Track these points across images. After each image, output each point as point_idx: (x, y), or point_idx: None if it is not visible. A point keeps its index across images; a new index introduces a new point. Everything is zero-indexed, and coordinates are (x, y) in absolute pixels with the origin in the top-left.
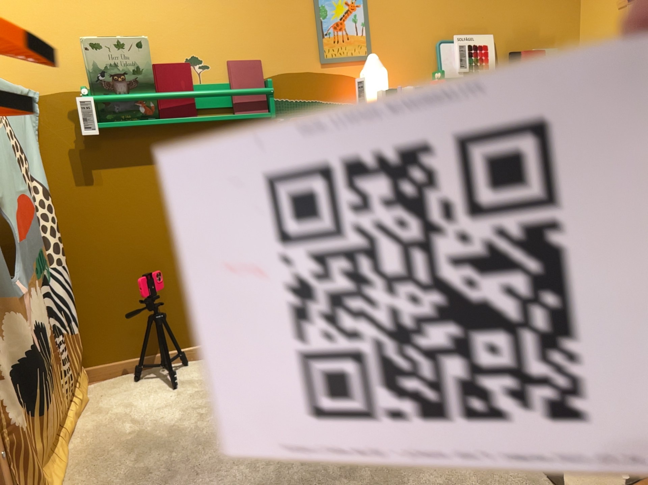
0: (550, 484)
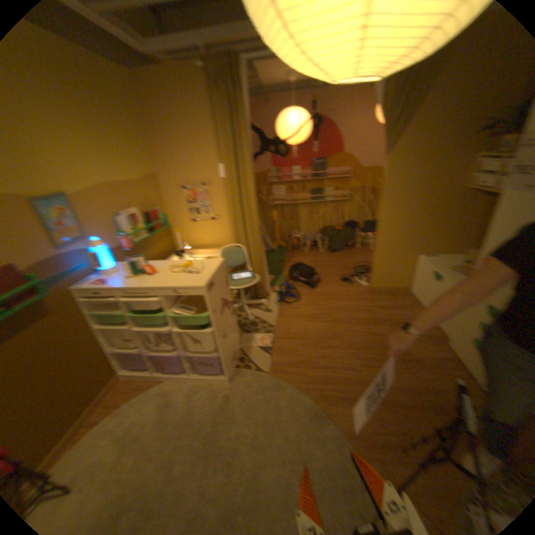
0: (259, 372)
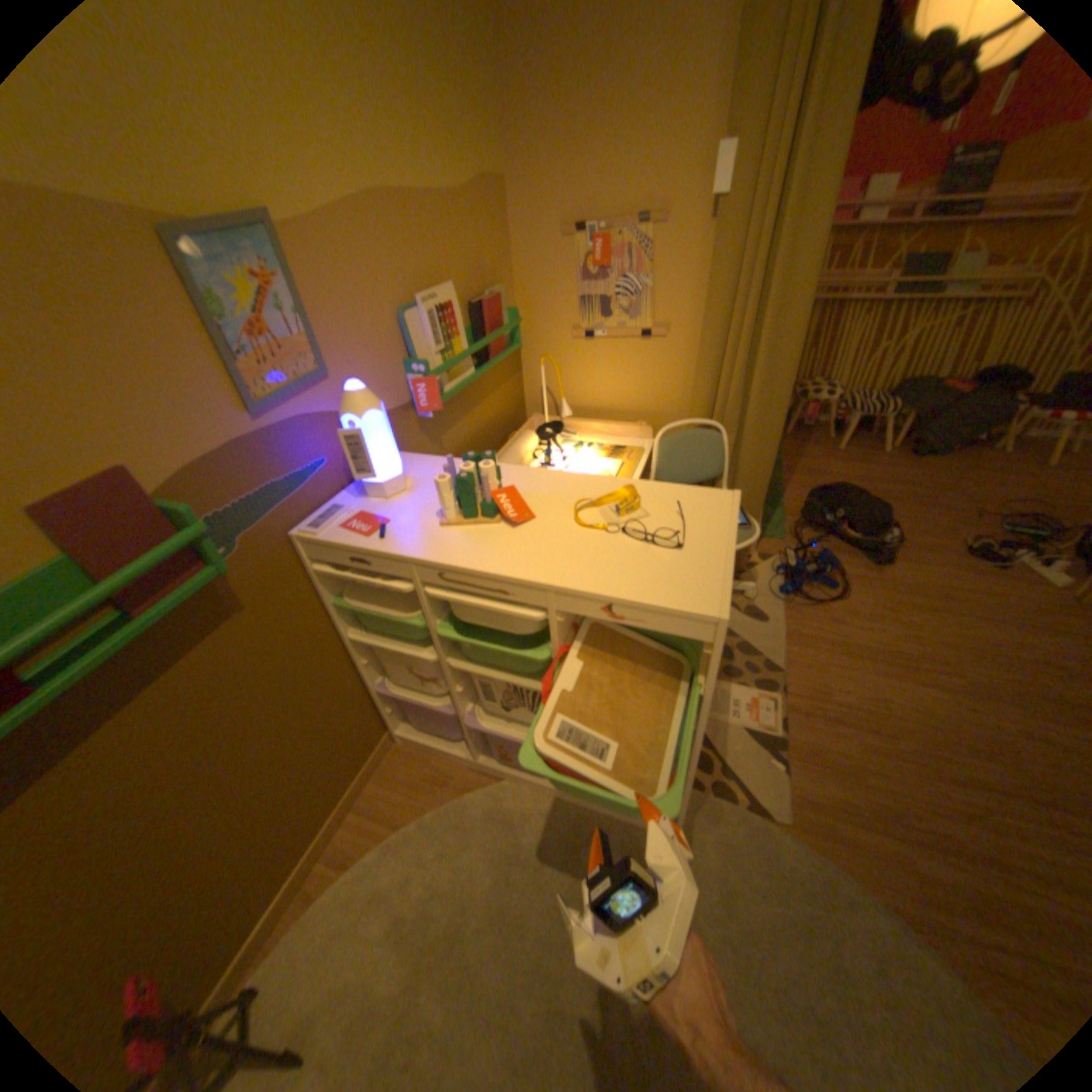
0: (758, 815)
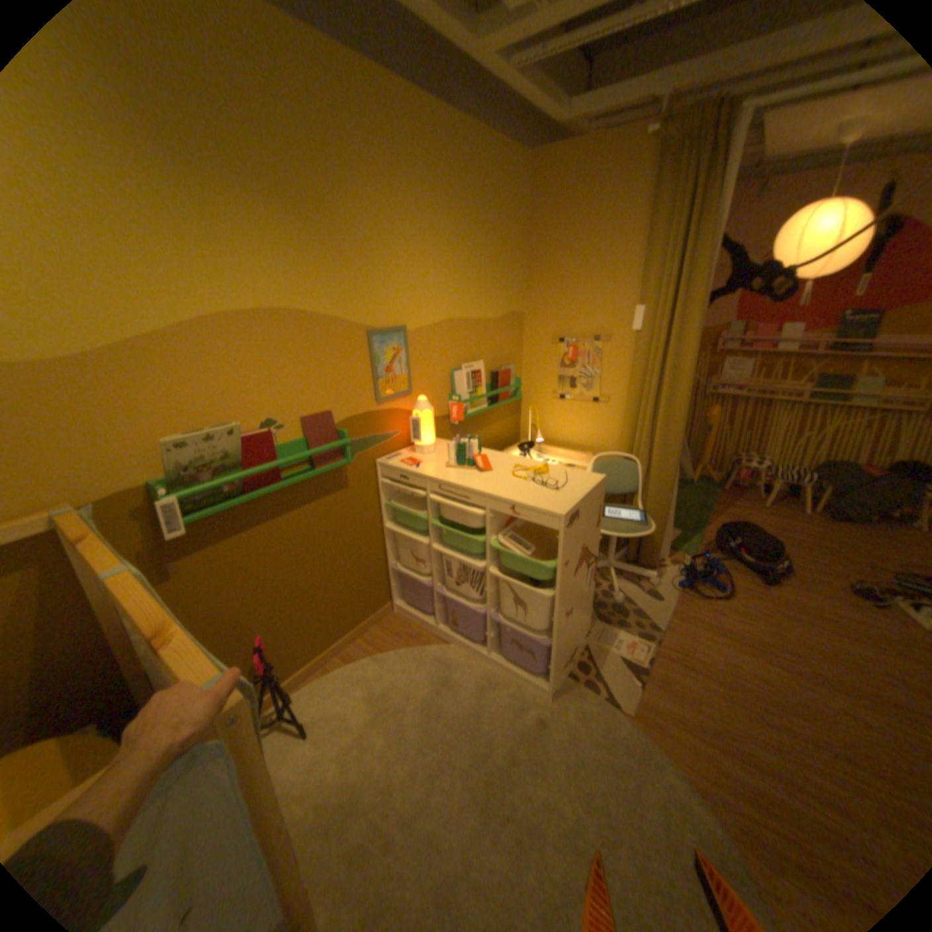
0: (611, 705)
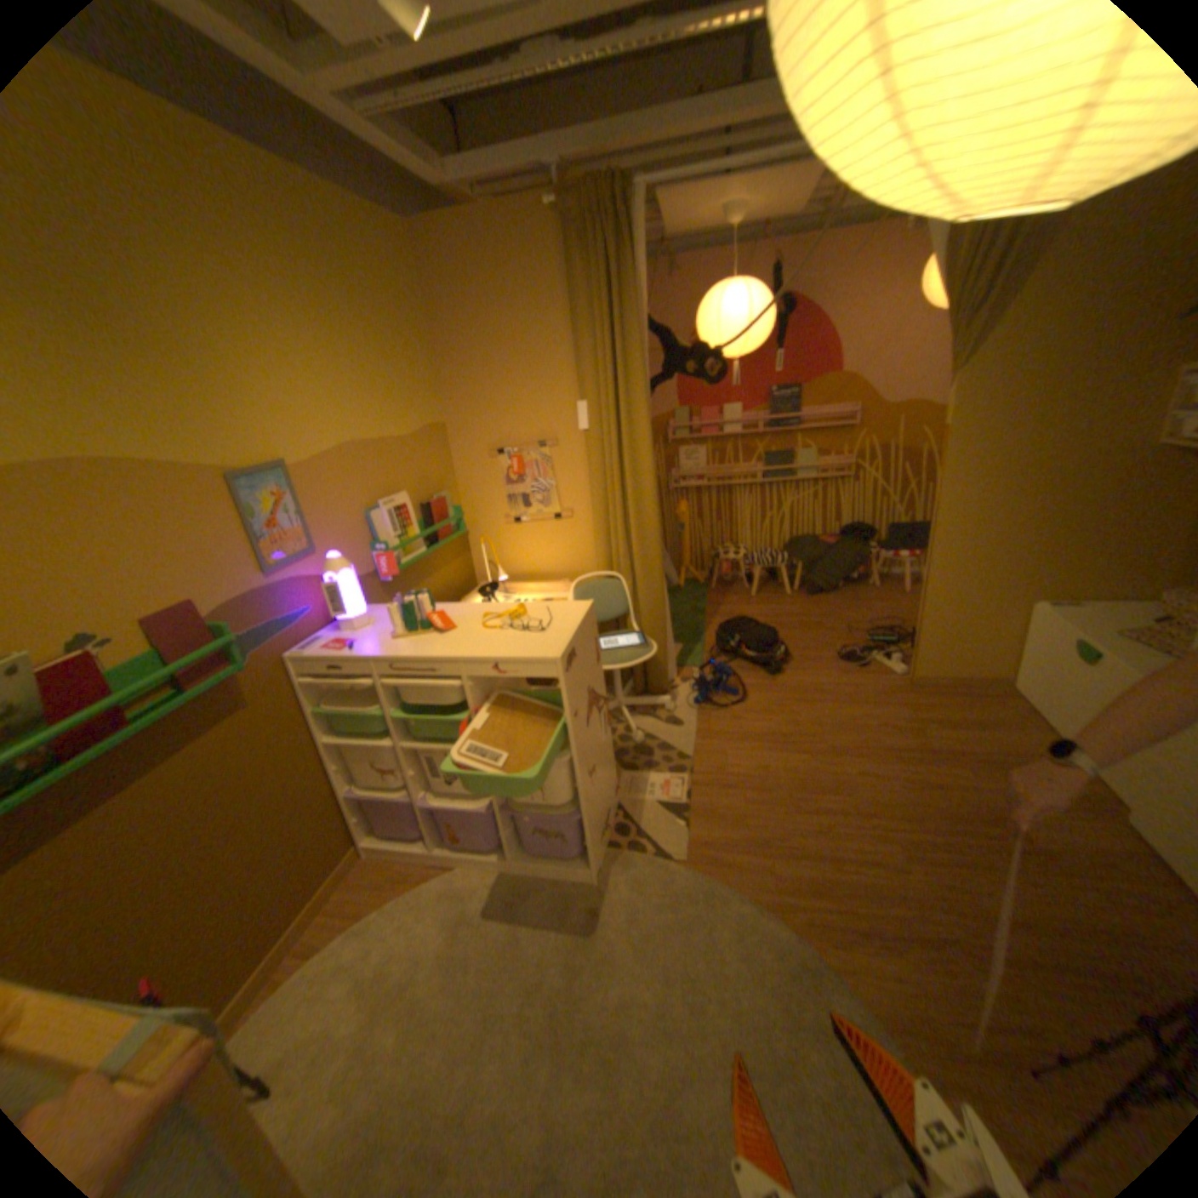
0: (661, 858)
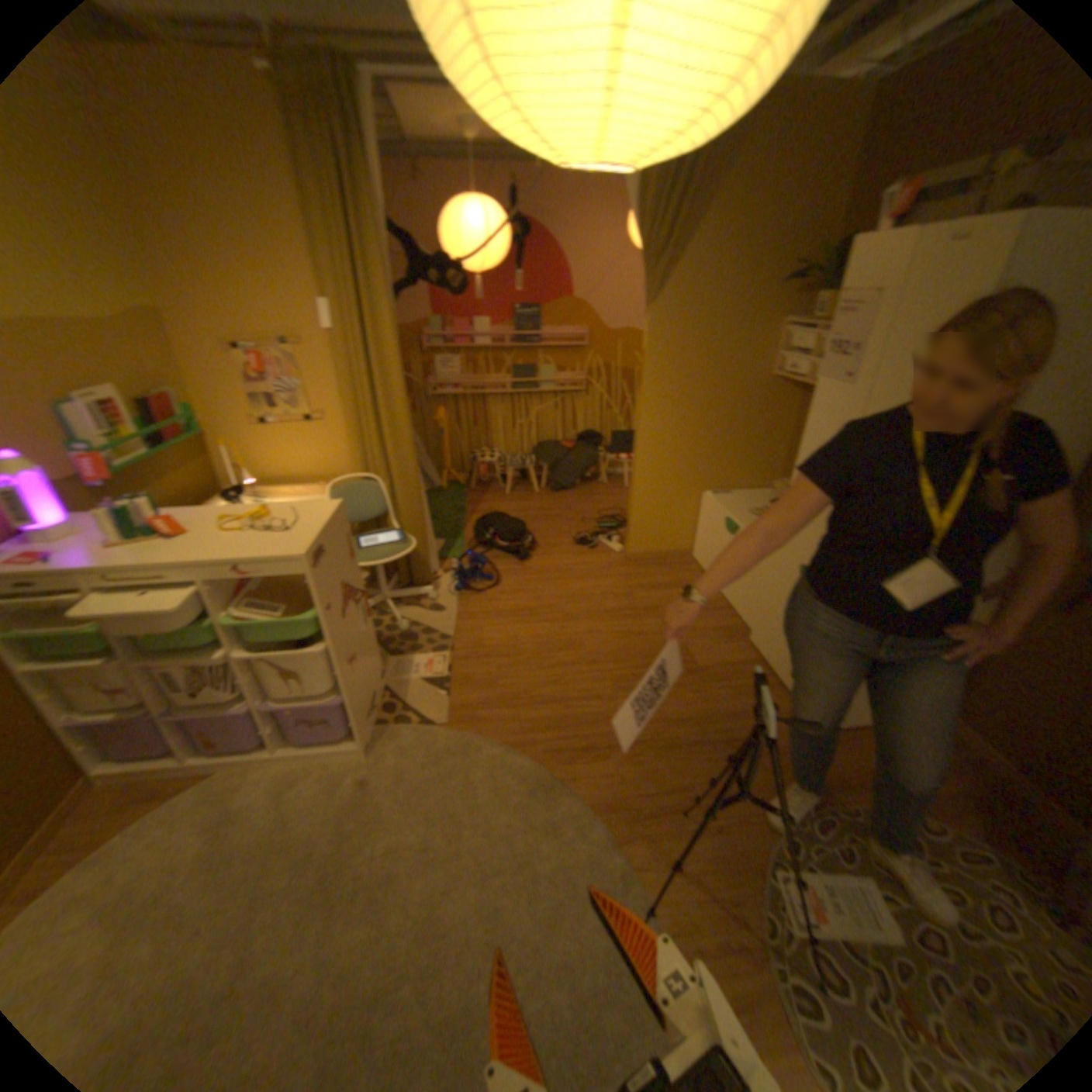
0: (423, 725)
